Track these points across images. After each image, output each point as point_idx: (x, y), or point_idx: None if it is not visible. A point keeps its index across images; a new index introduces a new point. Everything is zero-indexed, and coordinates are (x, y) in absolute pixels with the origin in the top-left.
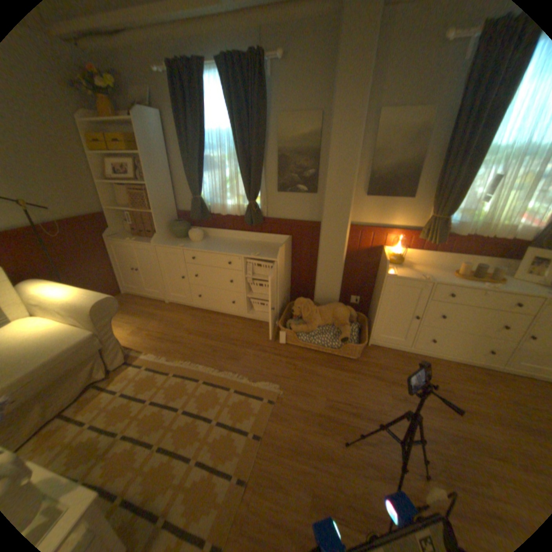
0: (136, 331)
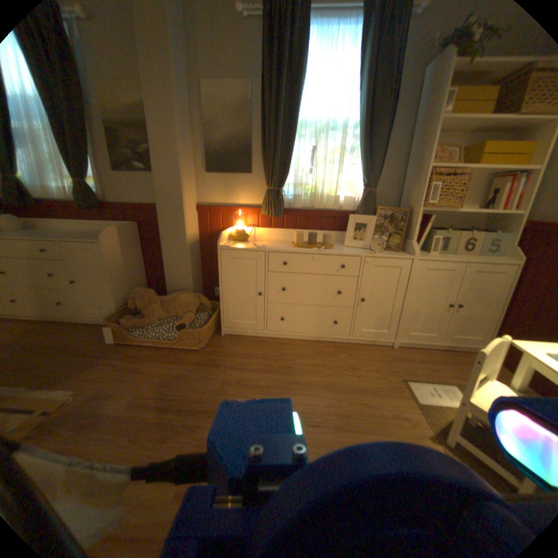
0: None
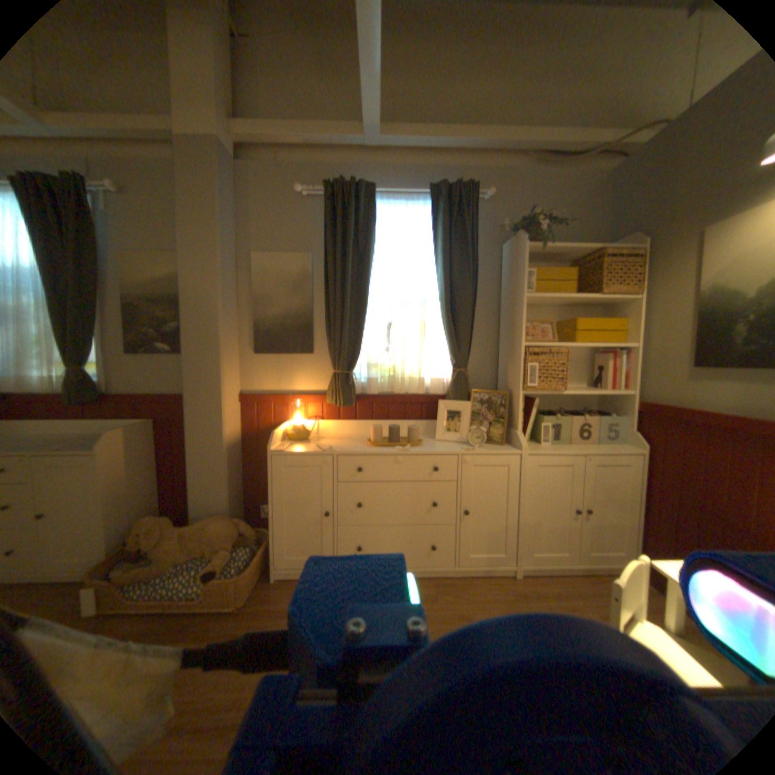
0: None
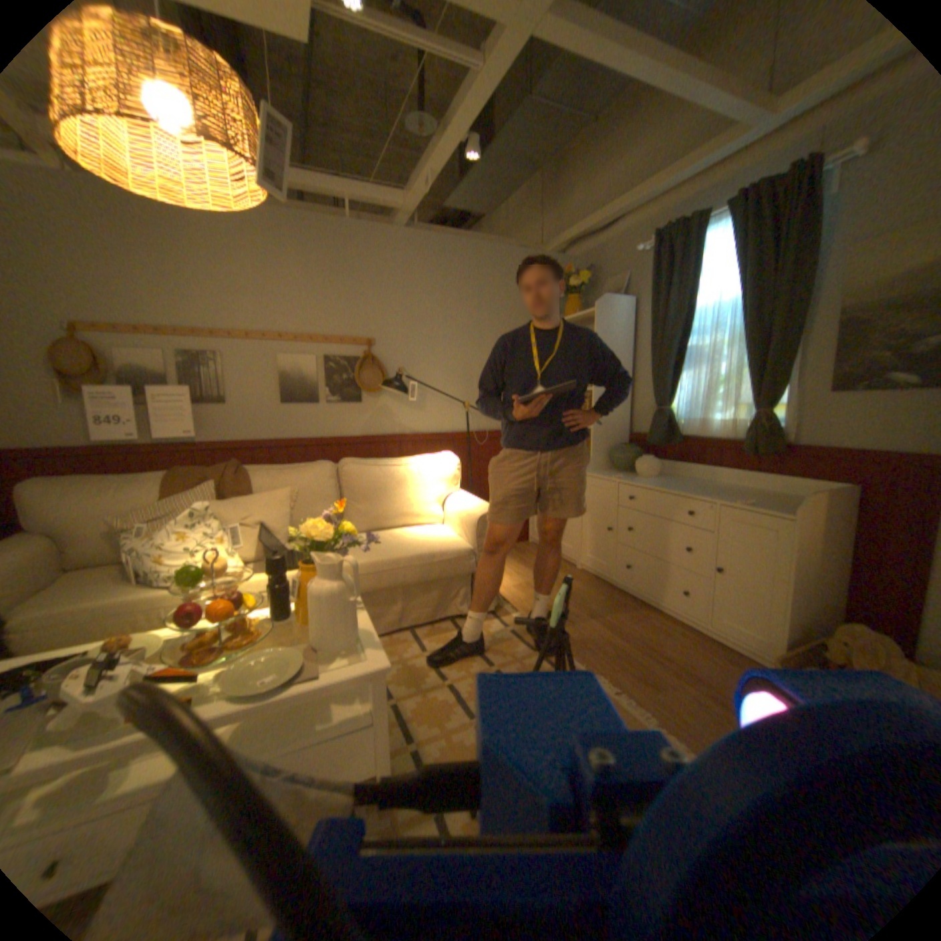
0: (524, 587)
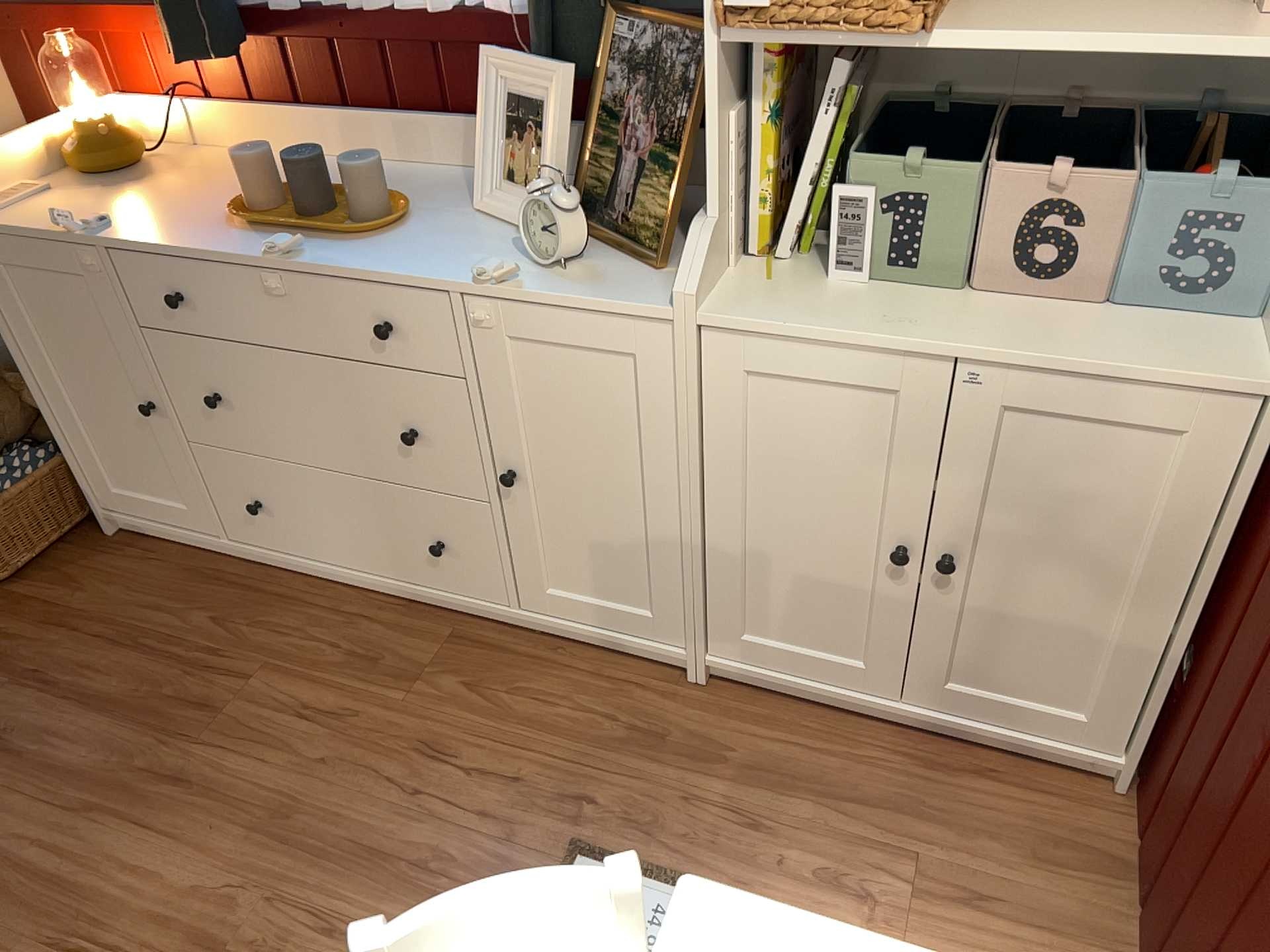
0: None
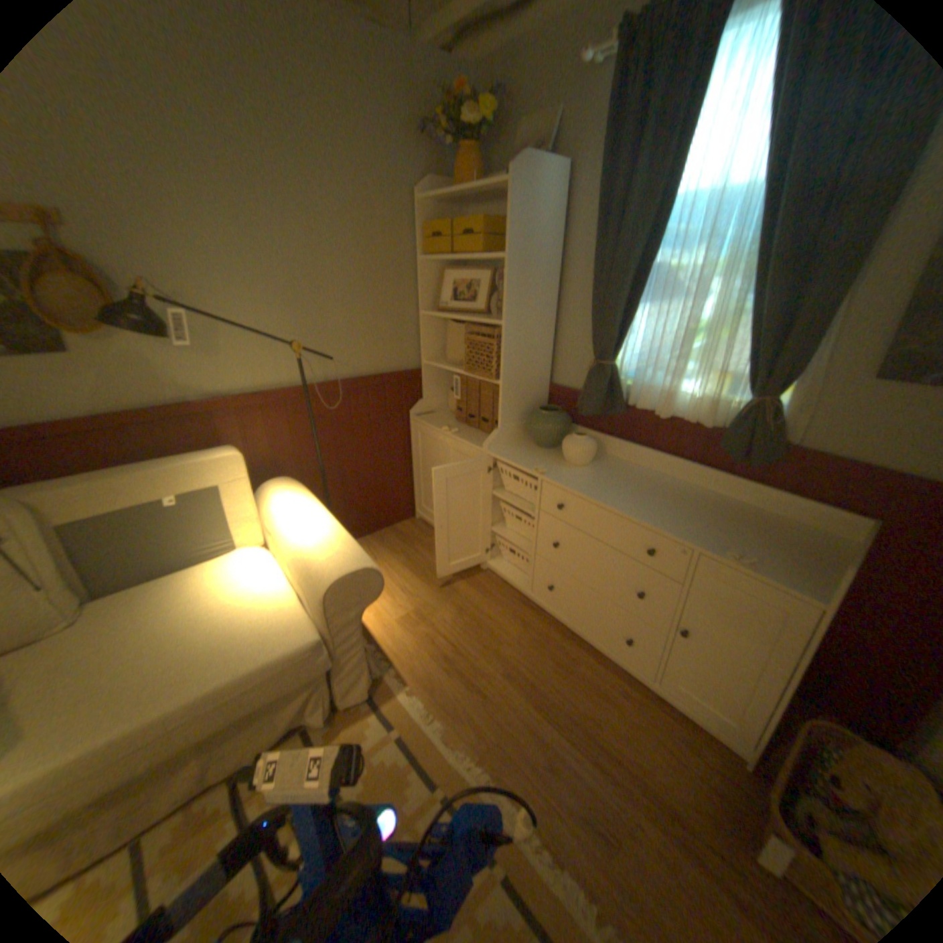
0: (413, 619)
